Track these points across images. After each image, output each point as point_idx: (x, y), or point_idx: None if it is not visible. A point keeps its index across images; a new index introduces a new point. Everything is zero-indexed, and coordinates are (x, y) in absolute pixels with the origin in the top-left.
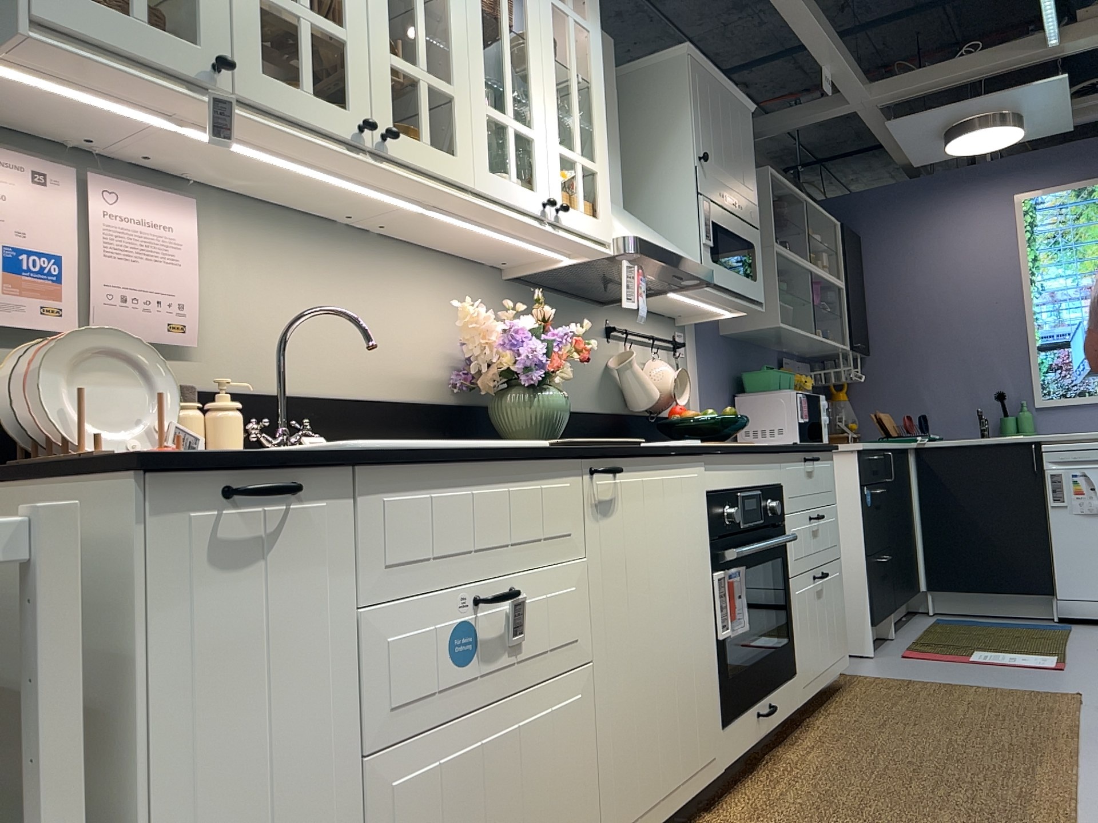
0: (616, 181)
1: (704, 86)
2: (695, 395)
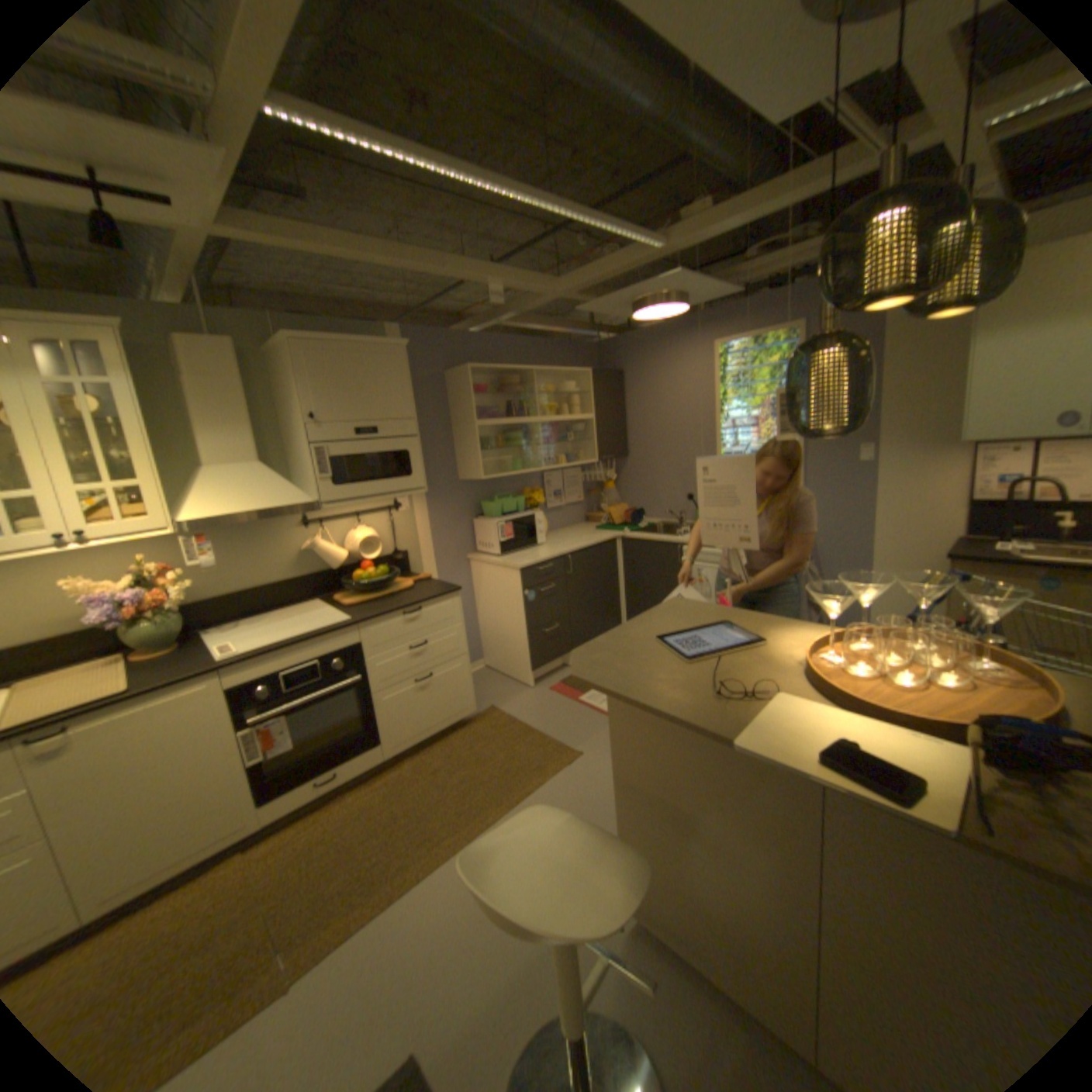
0: (242, 445)
1: (313, 355)
2: (422, 531)
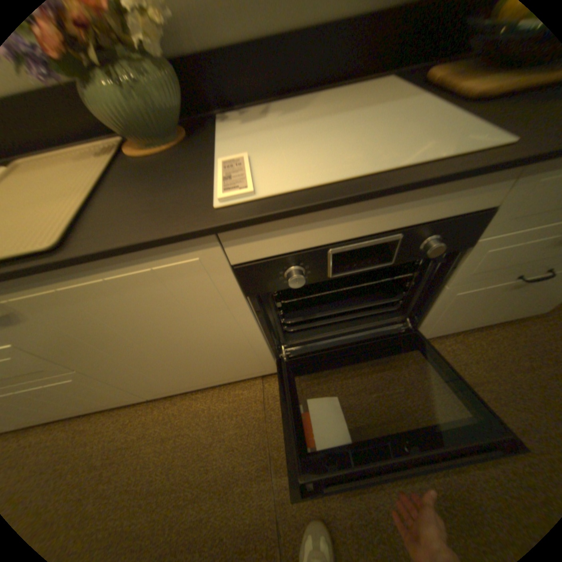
0: None
1: None
2: None
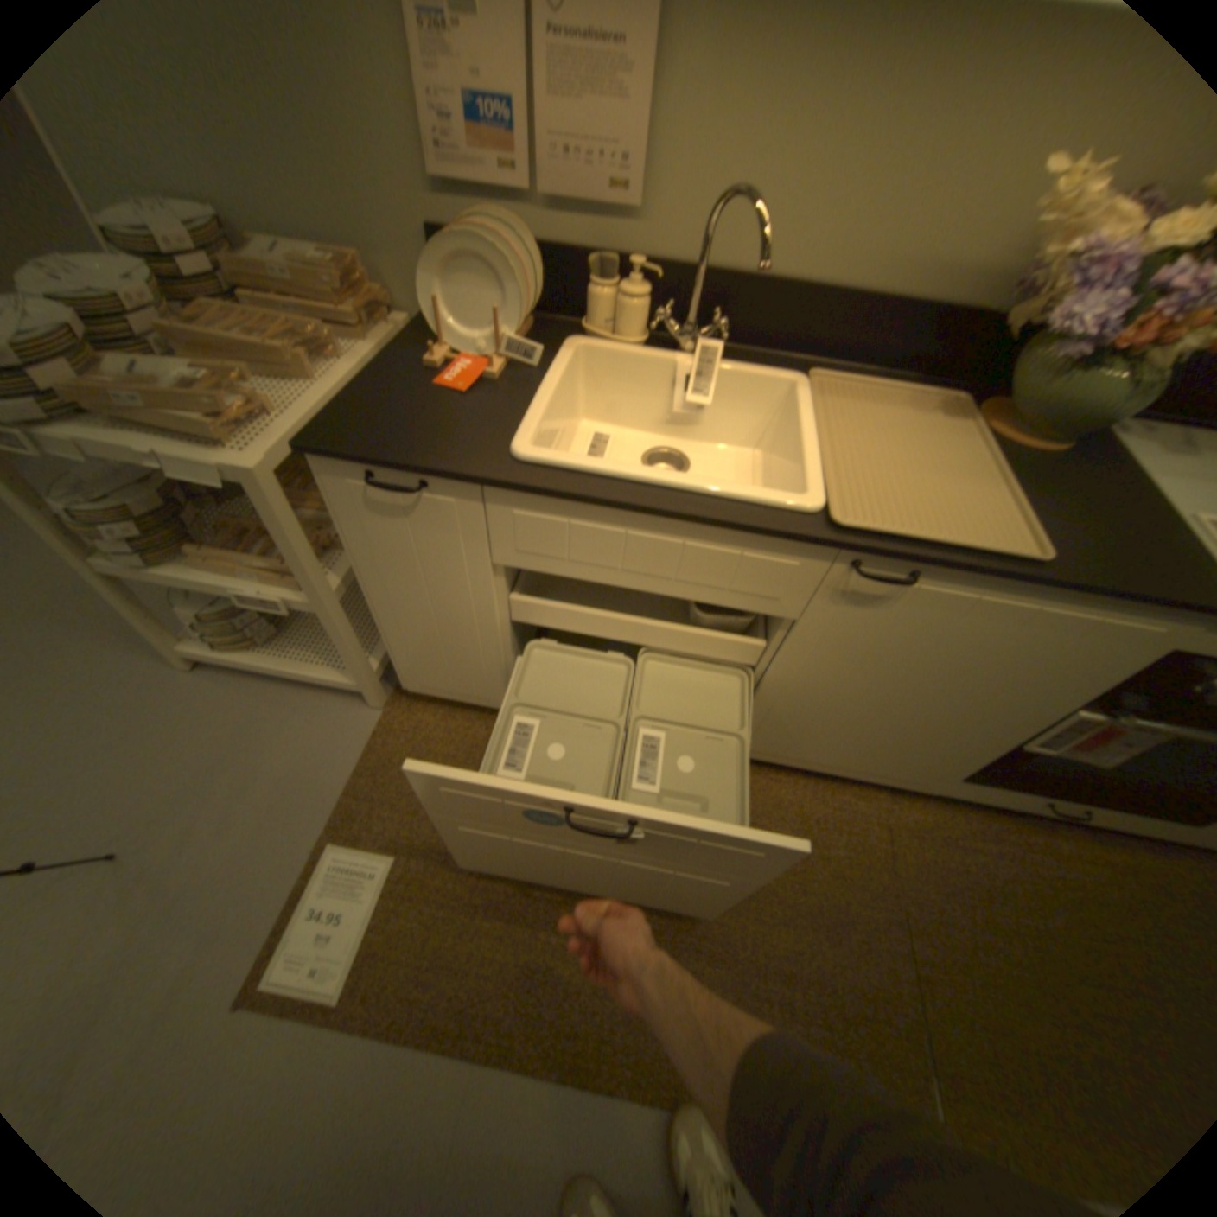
0: None
1: None
2: None
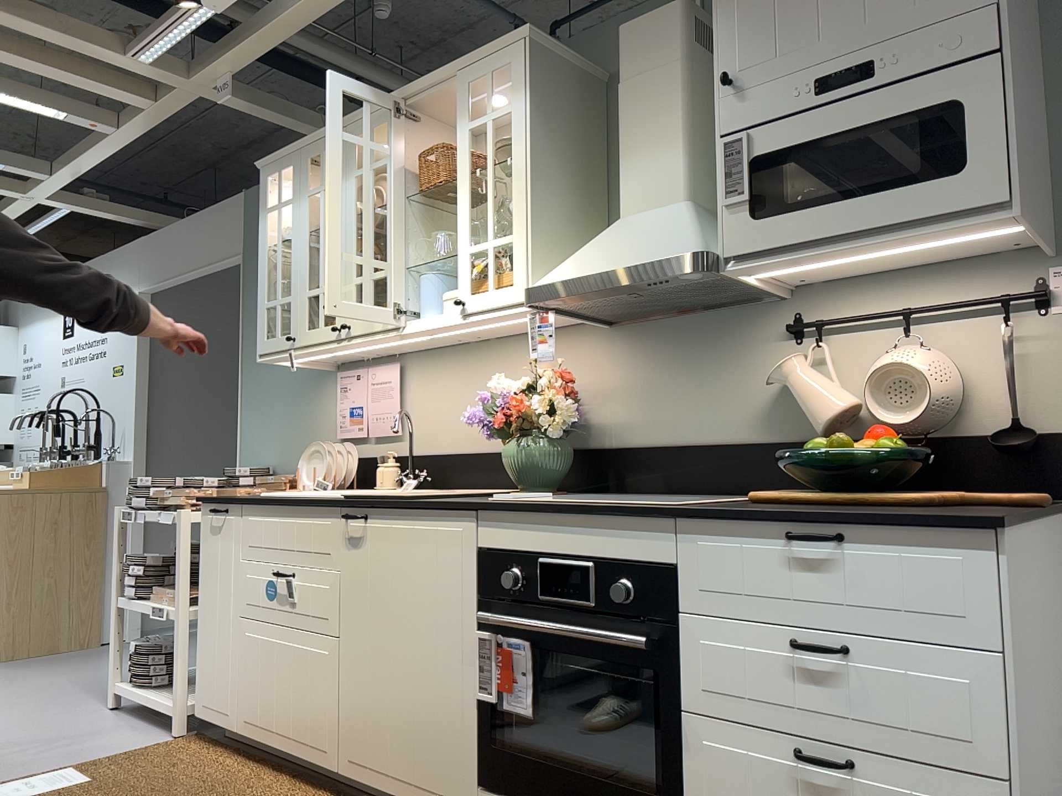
0: (665, 176)
1: None
2: None
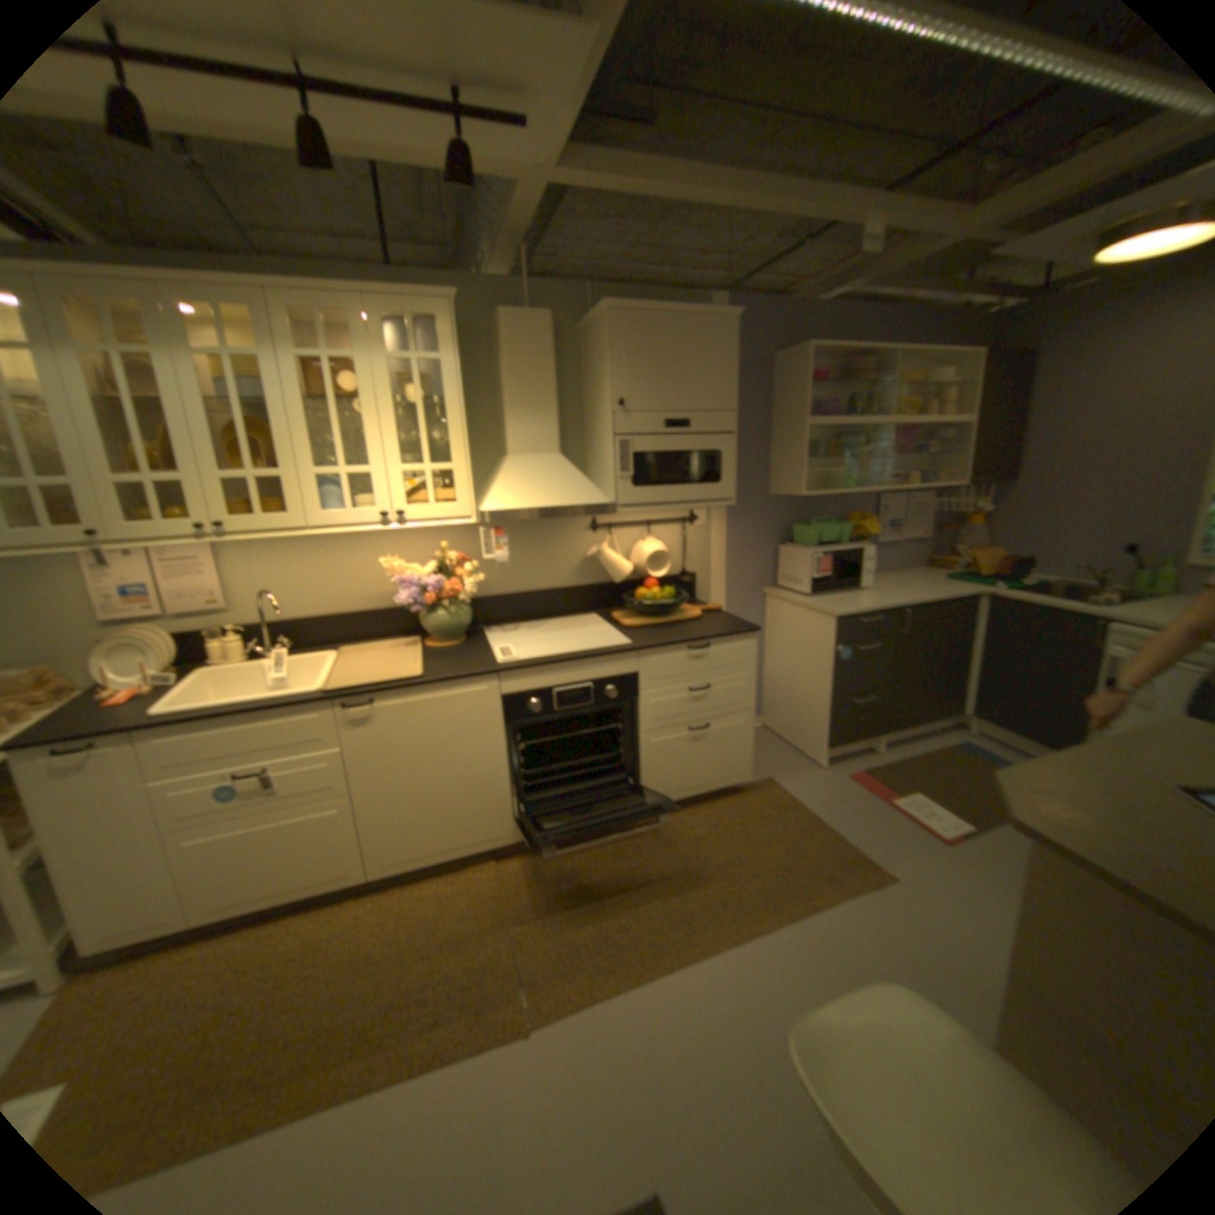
0: (547, 435)
1: (633, 329)
2: (716, 553)
